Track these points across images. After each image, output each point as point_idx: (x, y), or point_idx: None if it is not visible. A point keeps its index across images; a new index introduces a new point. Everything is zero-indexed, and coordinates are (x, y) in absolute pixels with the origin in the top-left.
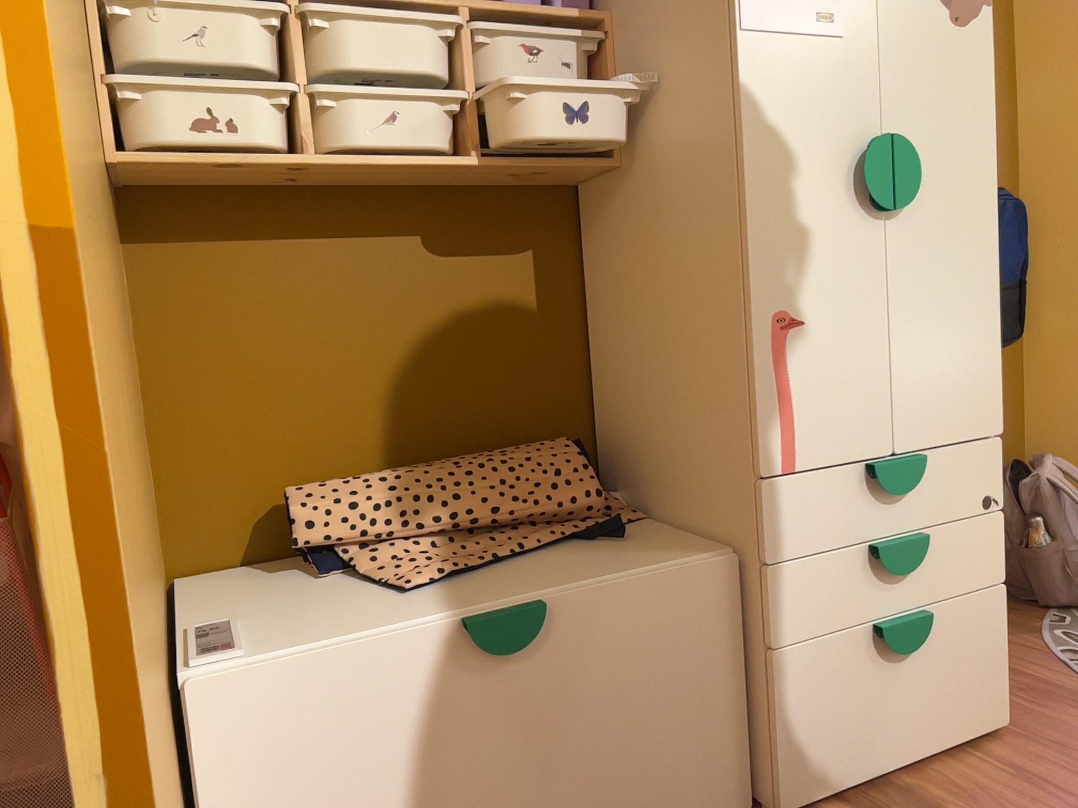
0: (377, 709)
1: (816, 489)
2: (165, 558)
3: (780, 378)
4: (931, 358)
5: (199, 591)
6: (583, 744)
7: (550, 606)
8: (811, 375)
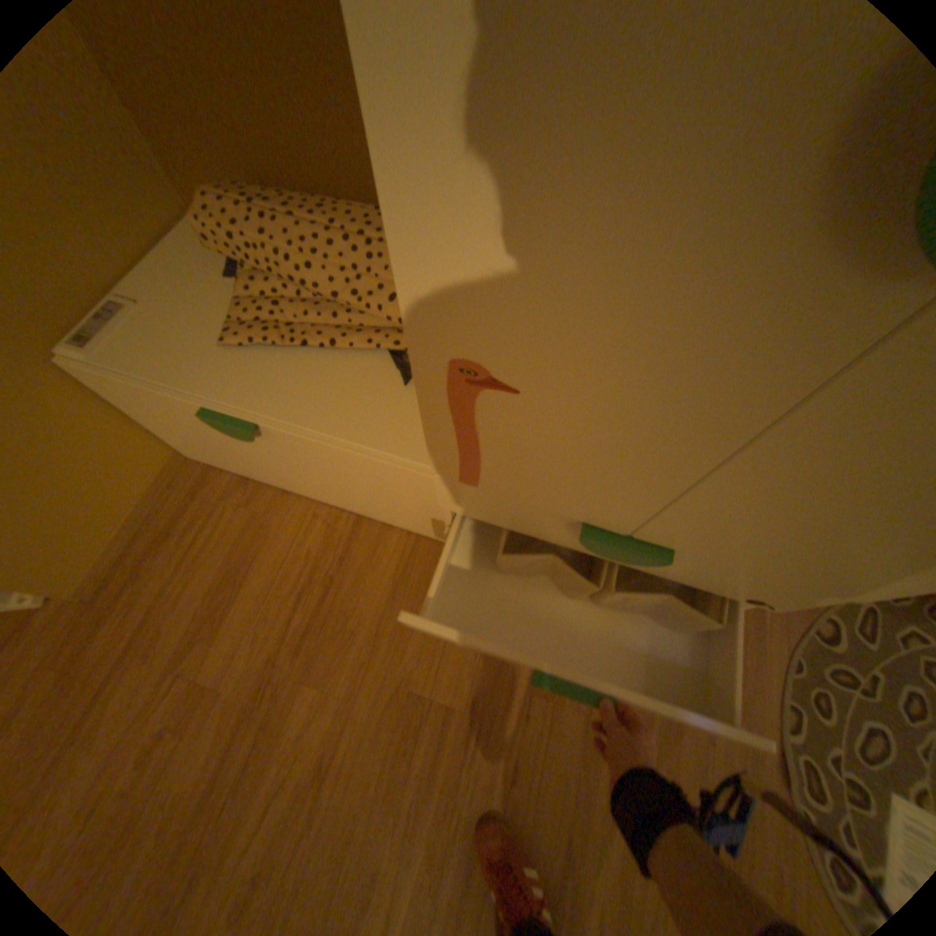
0: (176, 414)
1: (503, 502)
2: (171, 195)
3: (460, 422)
4: (793, 519)
5: (173, 242)
6: (322, 480)
7: (264, 427)
8: (516, 439)
